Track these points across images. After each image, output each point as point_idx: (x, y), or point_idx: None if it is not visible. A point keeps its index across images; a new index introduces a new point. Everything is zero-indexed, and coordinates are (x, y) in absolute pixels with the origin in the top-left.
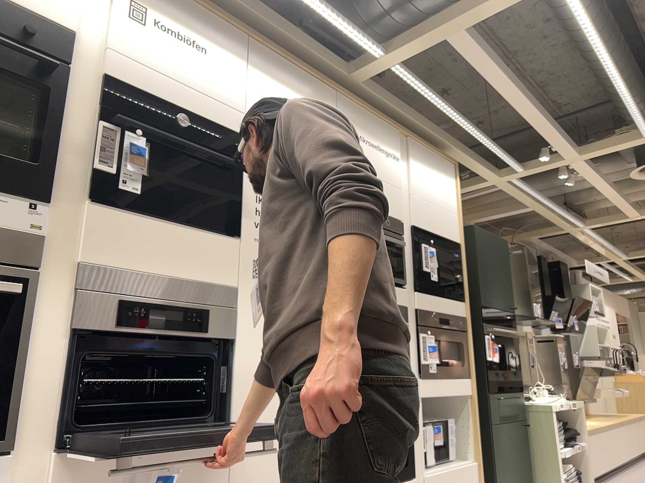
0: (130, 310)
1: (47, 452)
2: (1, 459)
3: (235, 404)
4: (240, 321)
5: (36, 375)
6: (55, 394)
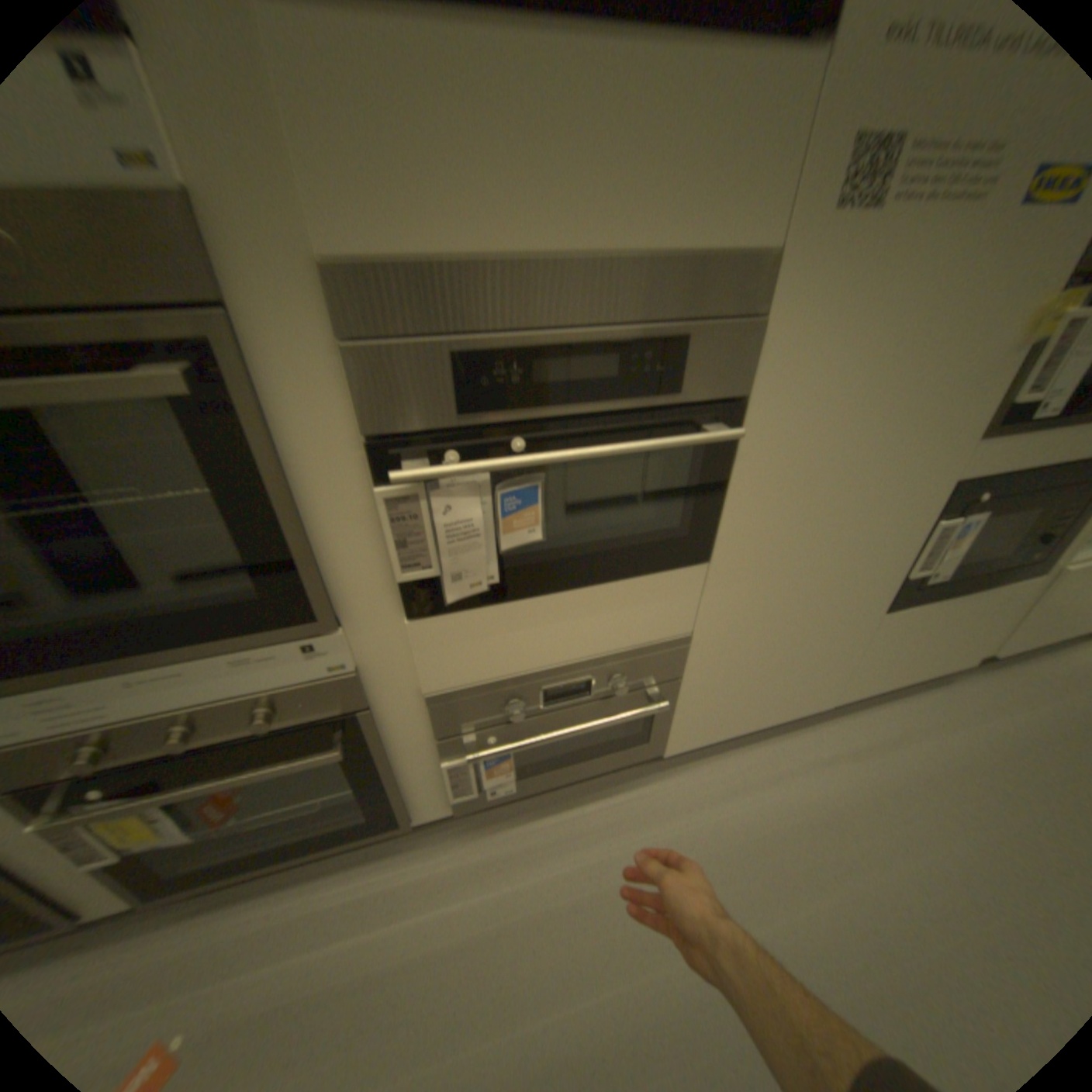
0: (487, 372)
1: (399, 615)
2: (332, 634)
3: (728, 516)
4: (772, 348)
5: (335, 522)
6: (380, 544)
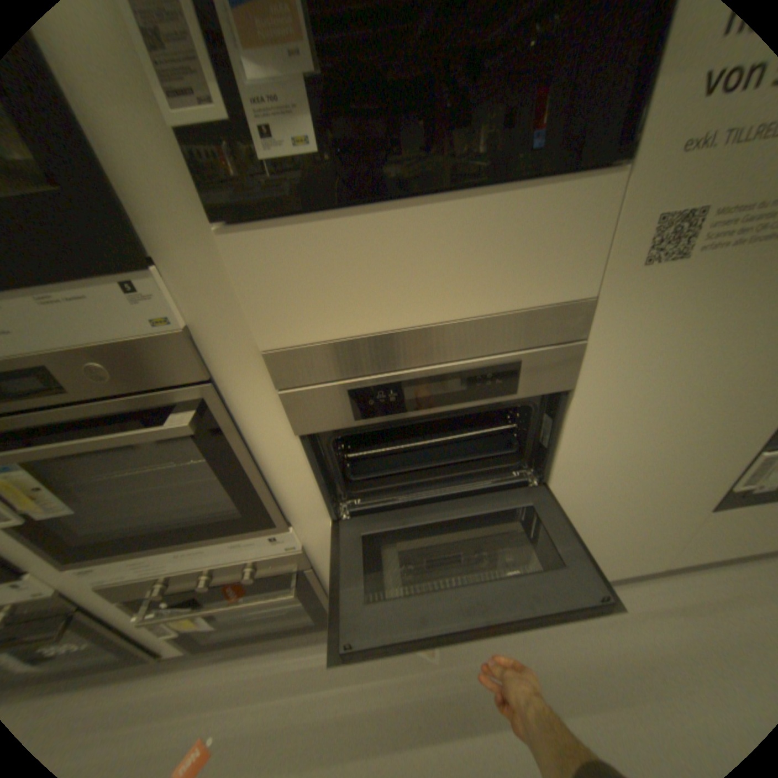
0: (372, 396)
1: (326, 520)
2: (285, 532)
3: (563, 460)
4: (593, 358)
5: (282, 475)
6: (311, 485)
